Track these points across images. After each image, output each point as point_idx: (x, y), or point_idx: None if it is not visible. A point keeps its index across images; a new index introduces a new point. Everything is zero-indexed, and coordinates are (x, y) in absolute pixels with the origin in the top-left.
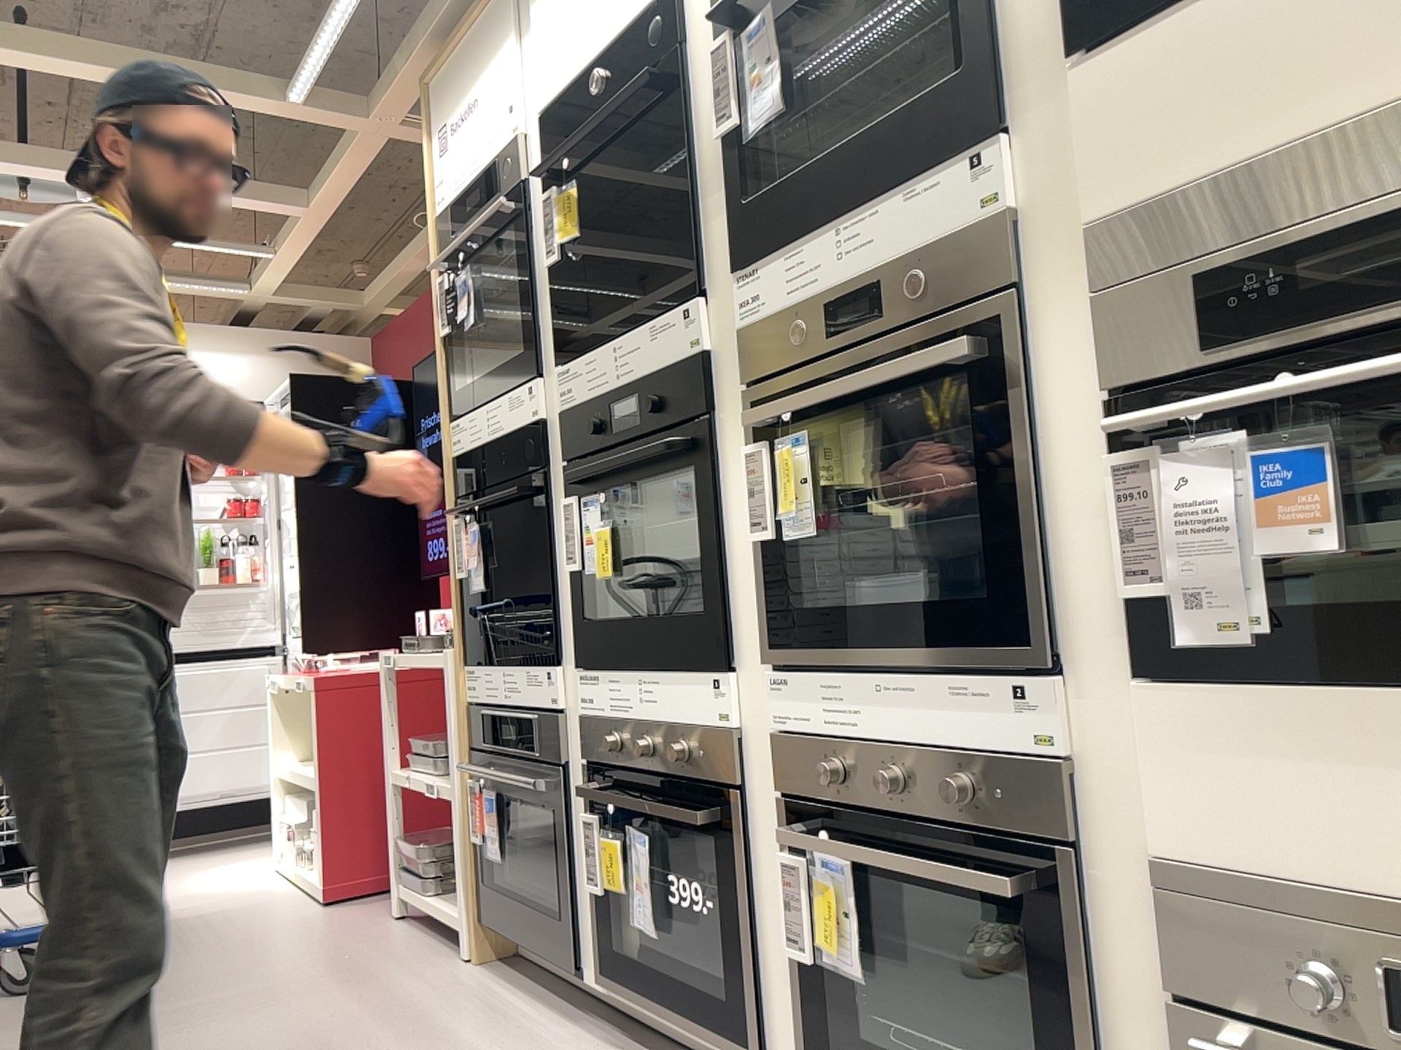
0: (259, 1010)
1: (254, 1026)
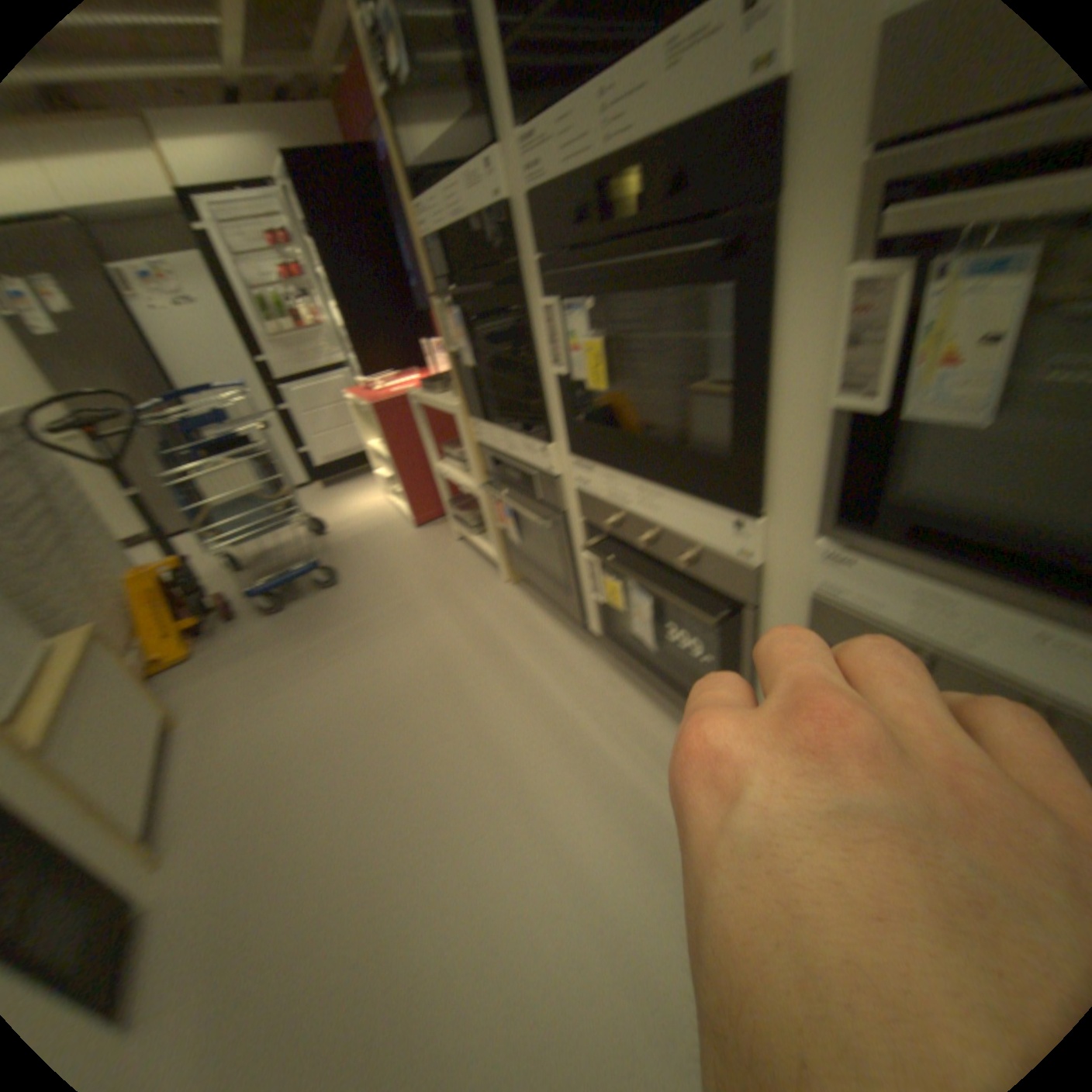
0: (395, 630)
1: (394, 644)
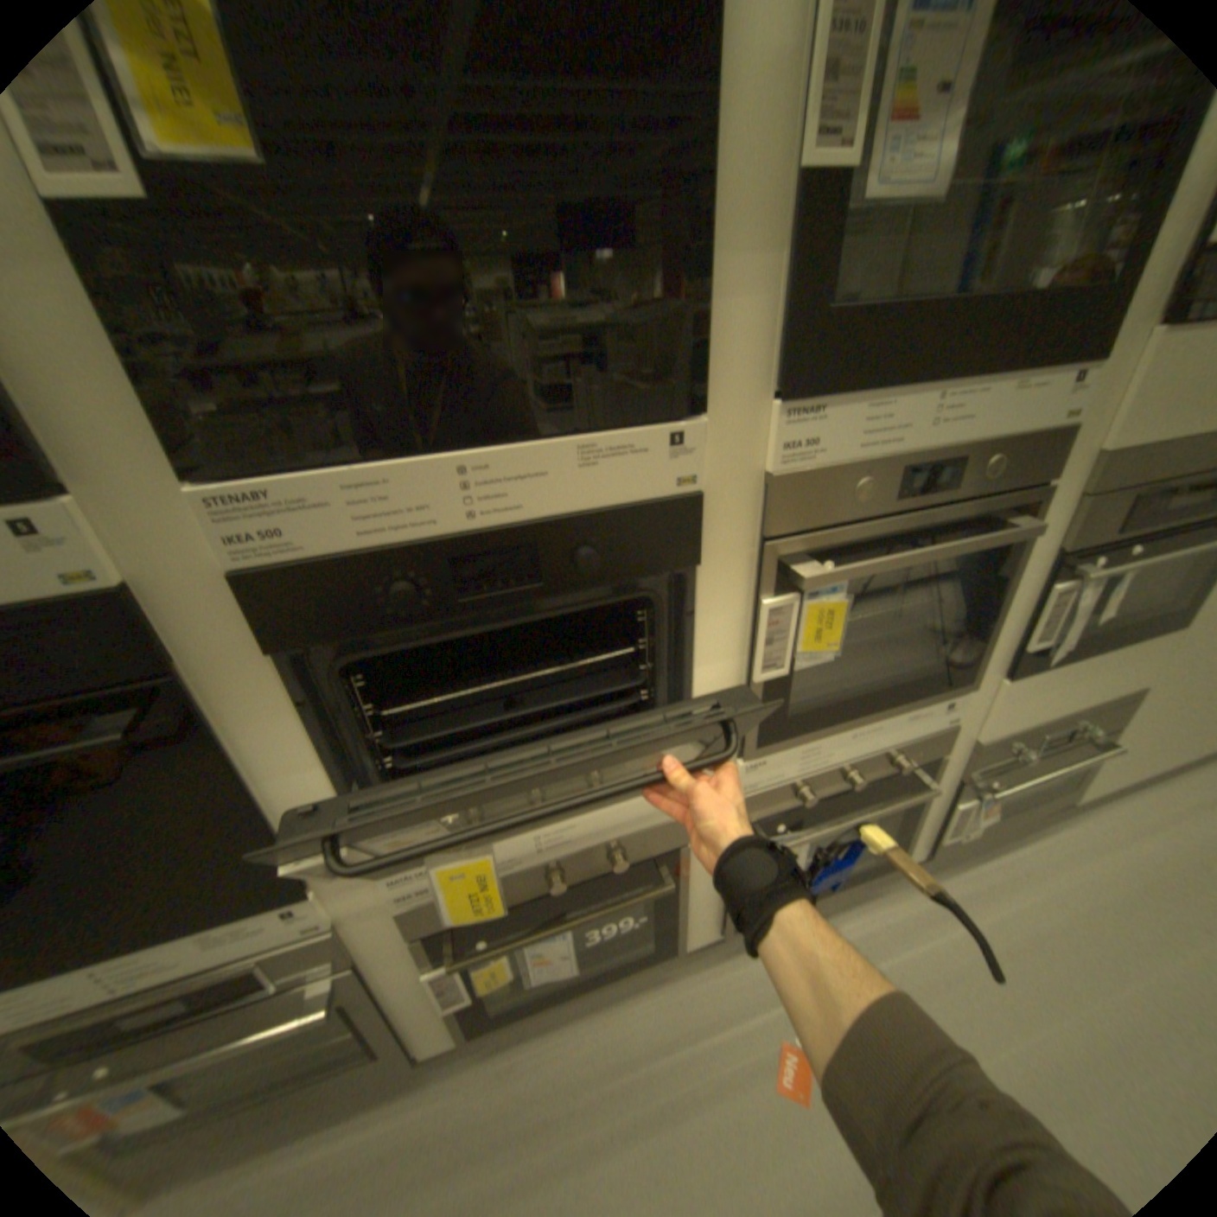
0: None
1: None
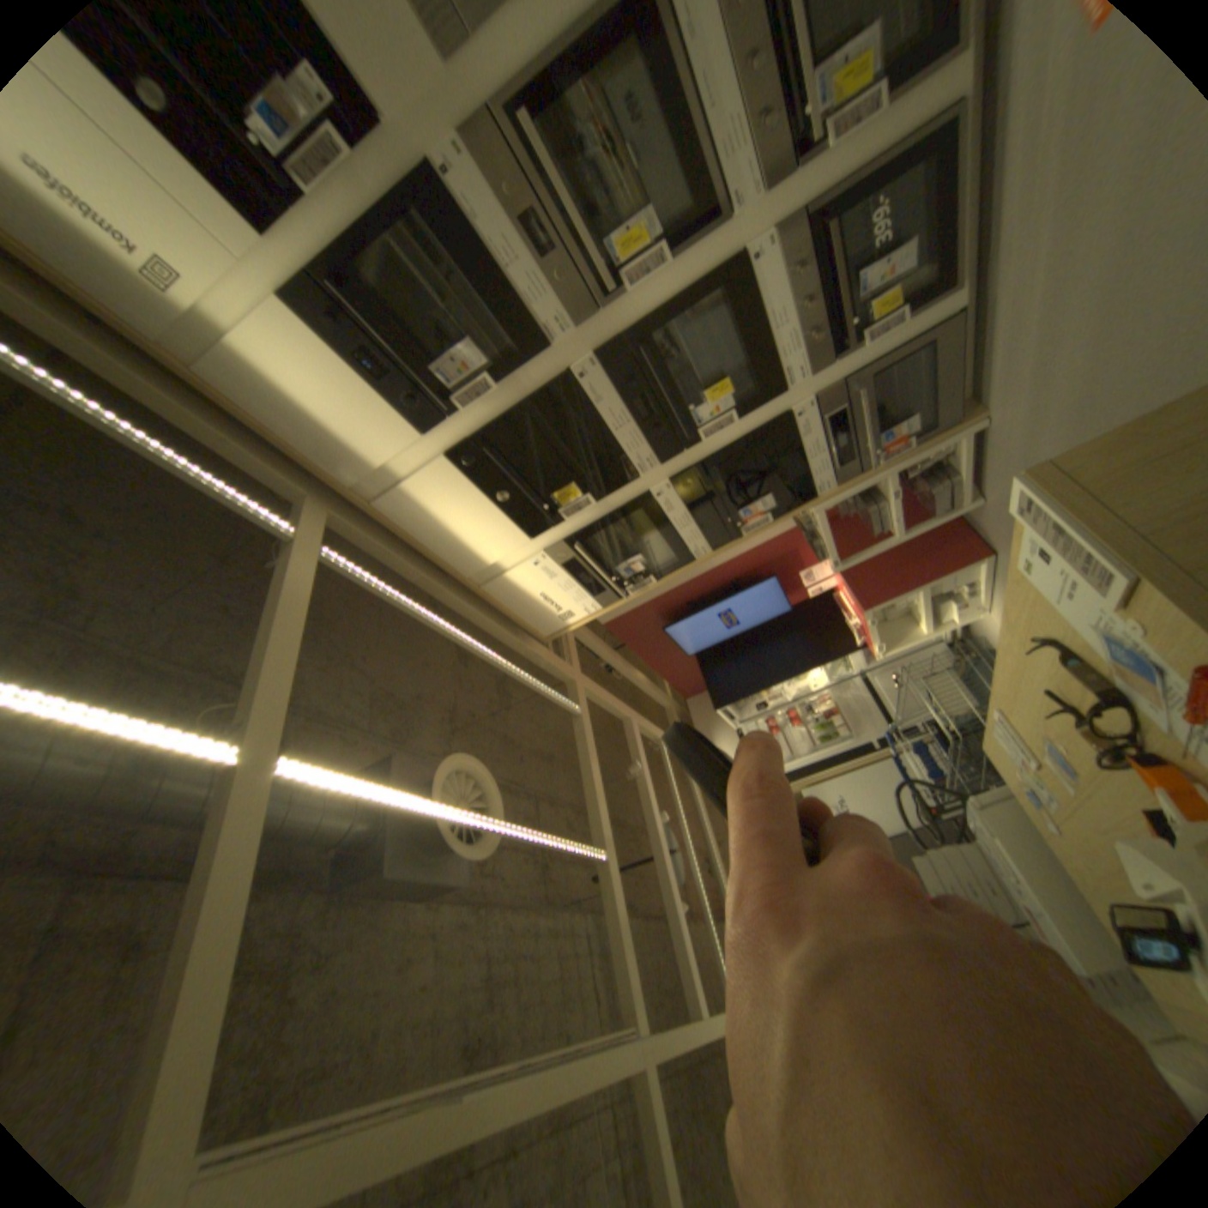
0: None
1: None
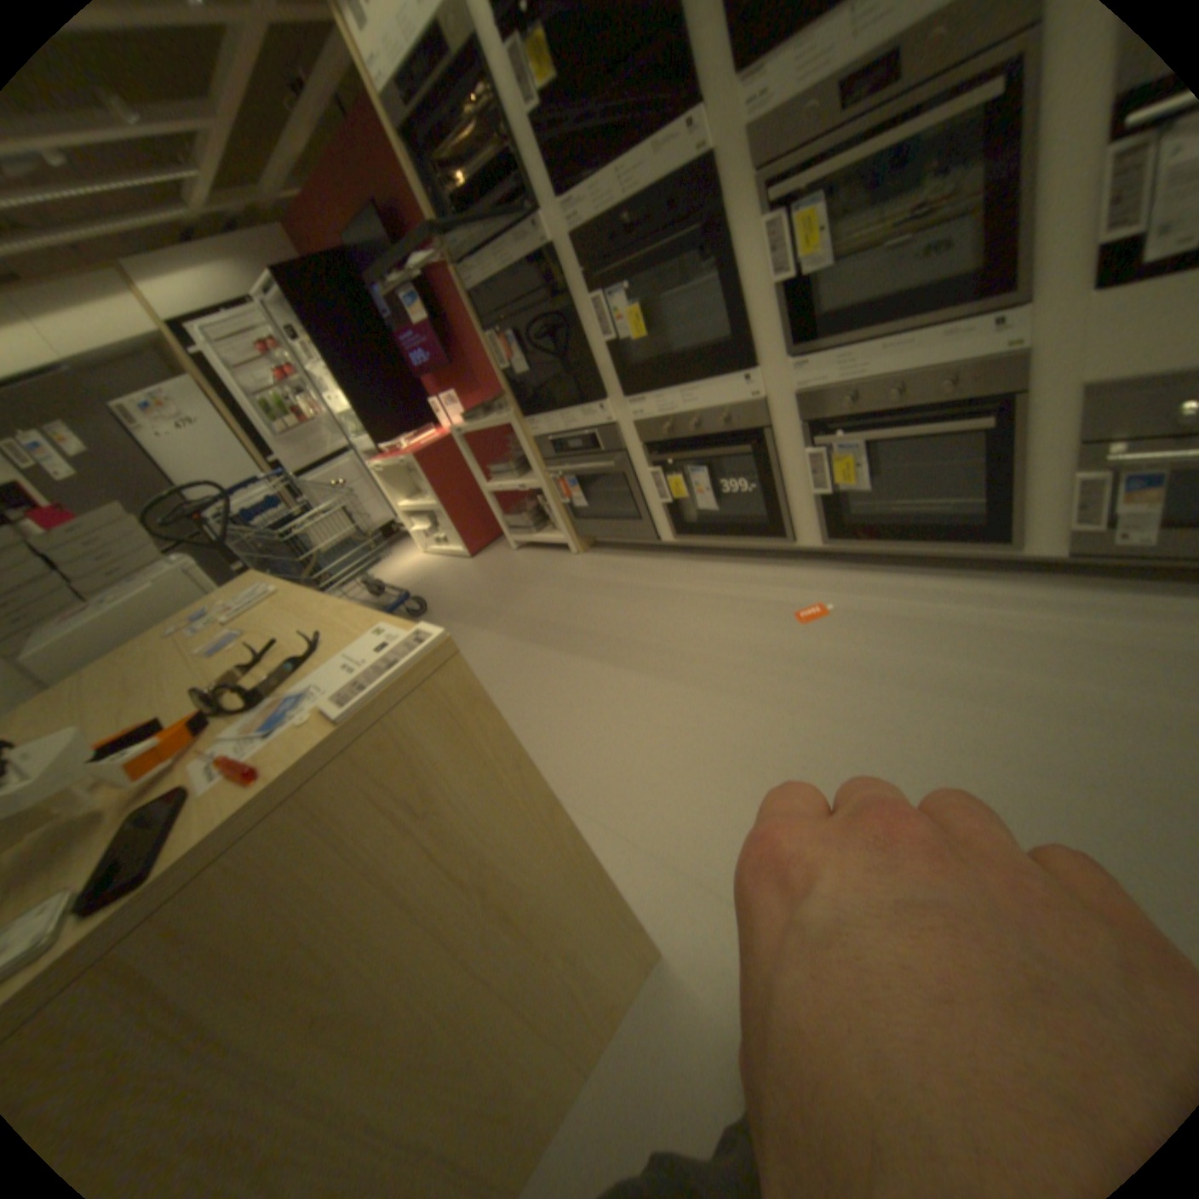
0: (507, 607)
1: (513, 613)
